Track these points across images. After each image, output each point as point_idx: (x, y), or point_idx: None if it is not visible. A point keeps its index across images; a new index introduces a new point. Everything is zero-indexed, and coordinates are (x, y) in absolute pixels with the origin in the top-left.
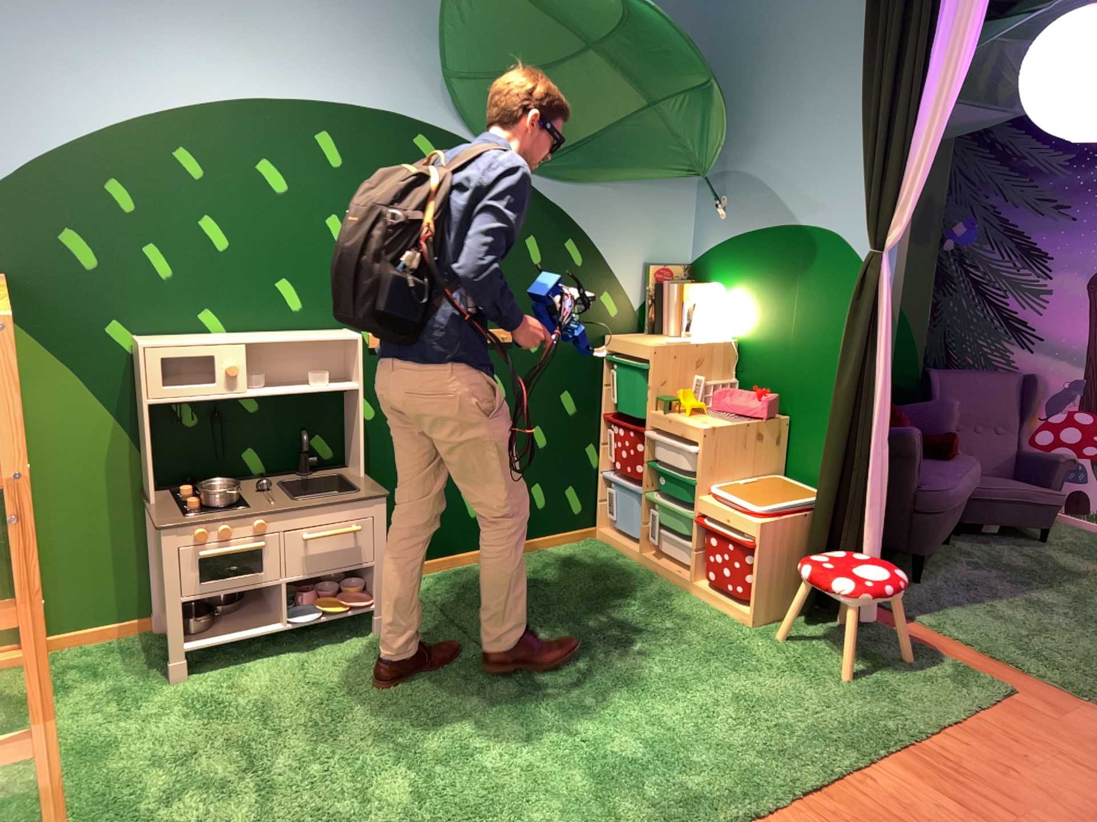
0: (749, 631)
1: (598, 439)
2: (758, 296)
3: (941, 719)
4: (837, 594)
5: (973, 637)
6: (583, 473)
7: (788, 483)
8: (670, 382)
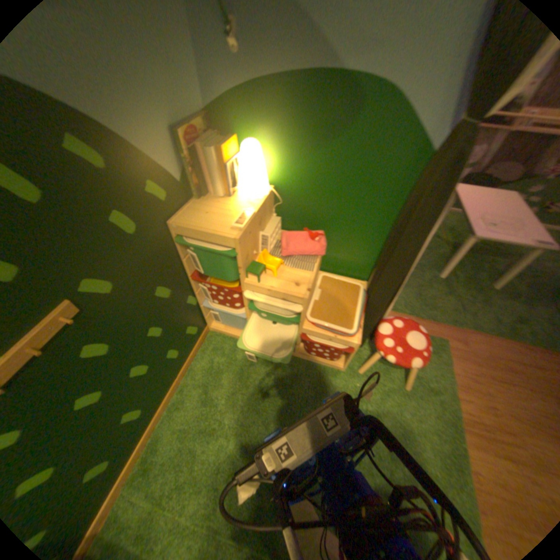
0: (350, 378)
1: (193, 289)
2: (299, 146)
3: (458, 393)
4: (418, 369)
5: (415, 310)
6: (193, 313)
7: (336, 279)
8: (252, 250)
